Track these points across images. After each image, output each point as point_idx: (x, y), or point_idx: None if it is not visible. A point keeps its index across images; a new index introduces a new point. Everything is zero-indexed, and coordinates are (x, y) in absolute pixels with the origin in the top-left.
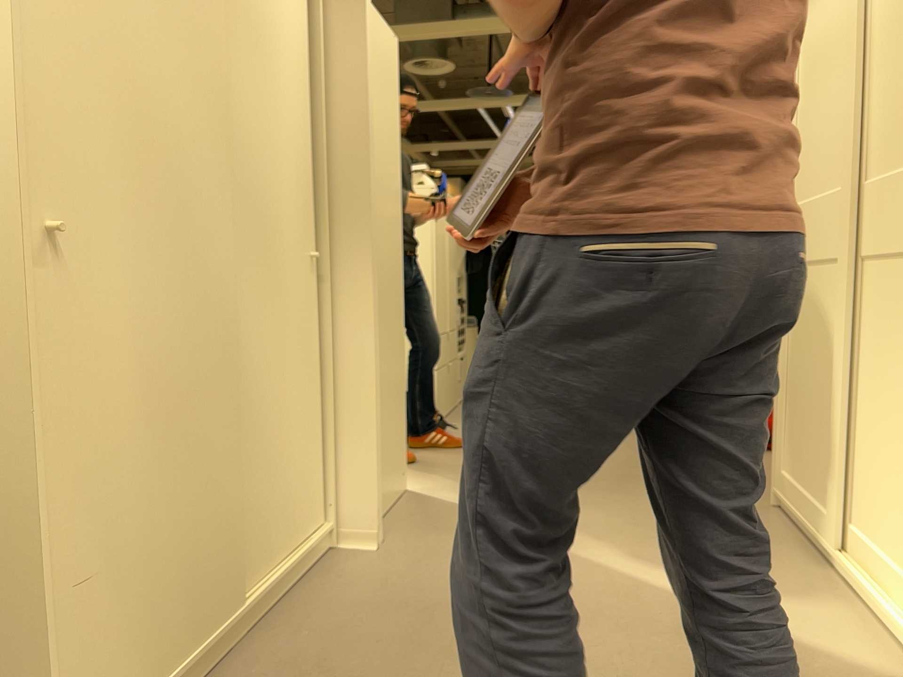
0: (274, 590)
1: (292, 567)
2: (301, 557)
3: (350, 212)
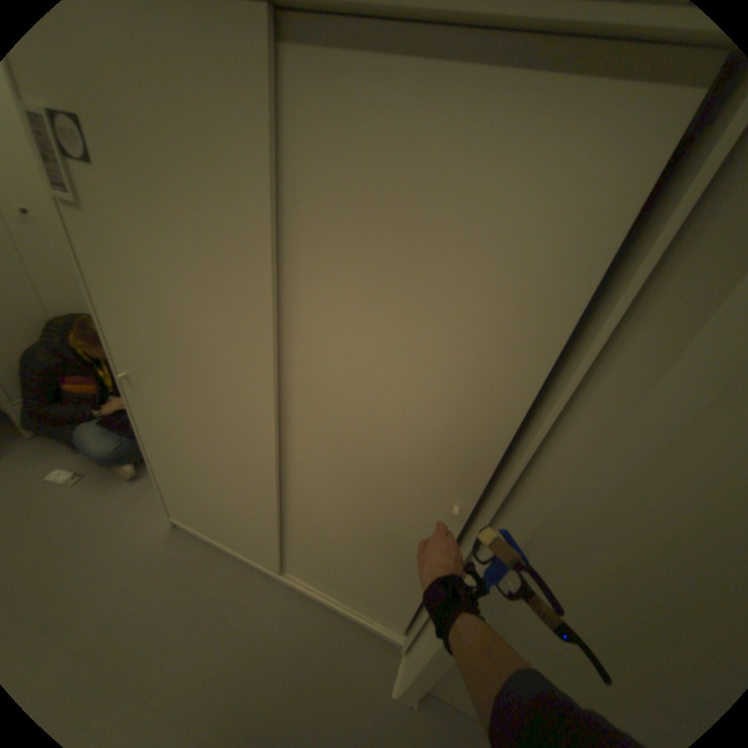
0: (296, 590)
1: (316, 601)
2: (329, 608)
3: (514, 516)
